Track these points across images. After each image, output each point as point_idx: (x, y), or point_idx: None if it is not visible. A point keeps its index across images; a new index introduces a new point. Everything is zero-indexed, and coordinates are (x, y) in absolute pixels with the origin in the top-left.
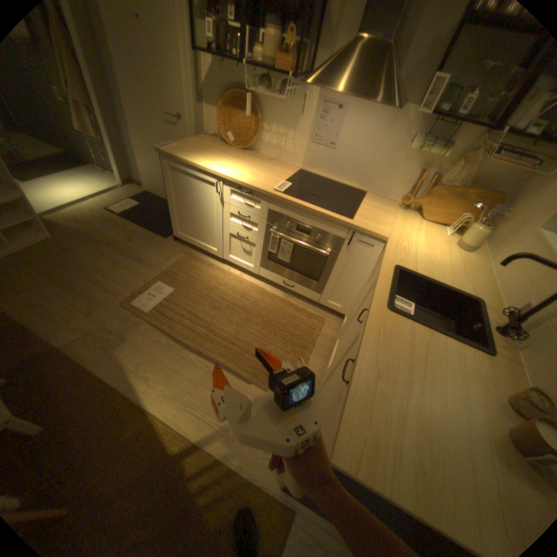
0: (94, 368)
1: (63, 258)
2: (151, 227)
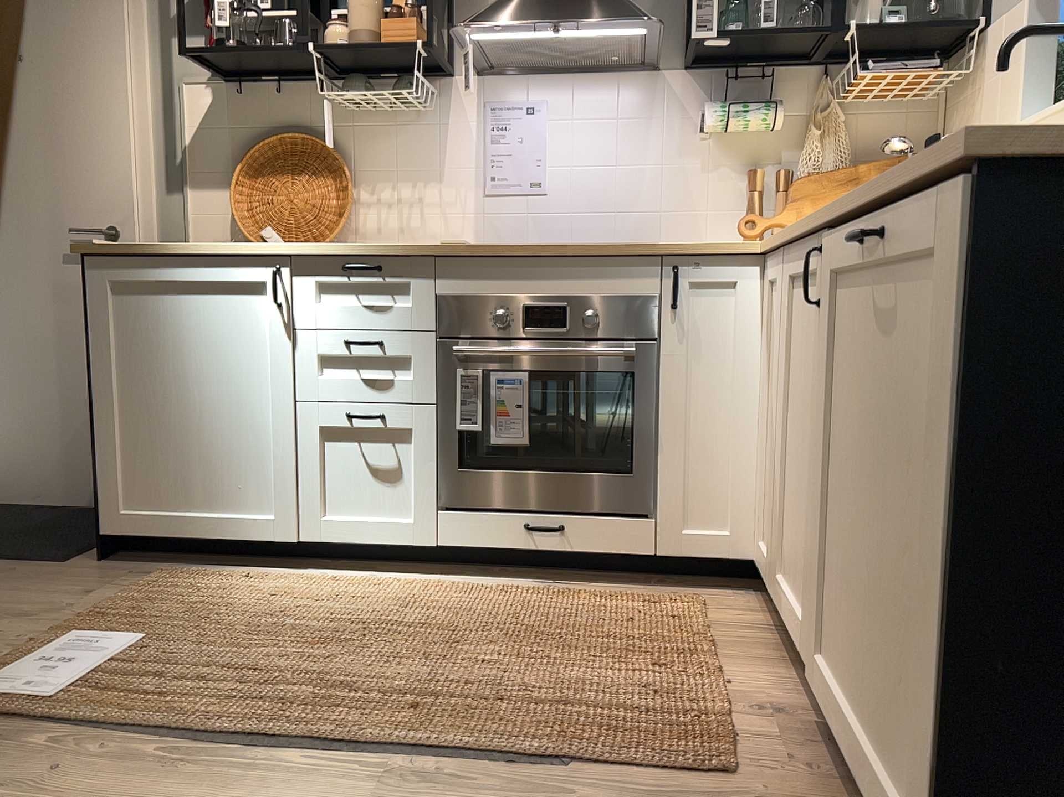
0: None
1: None
2: (1, 551)
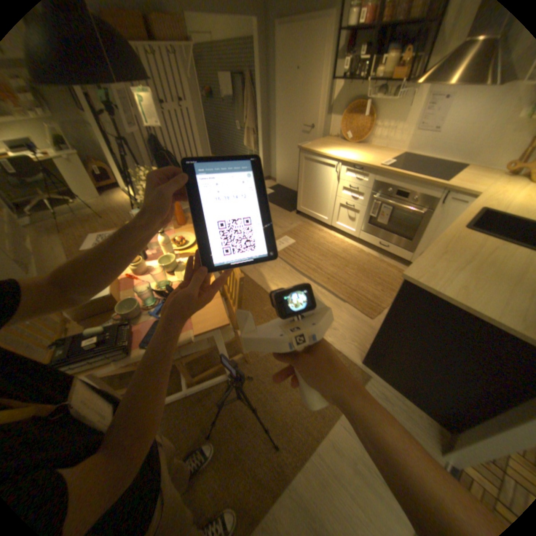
0: (248, 273)
1: None
2: (281, 205)
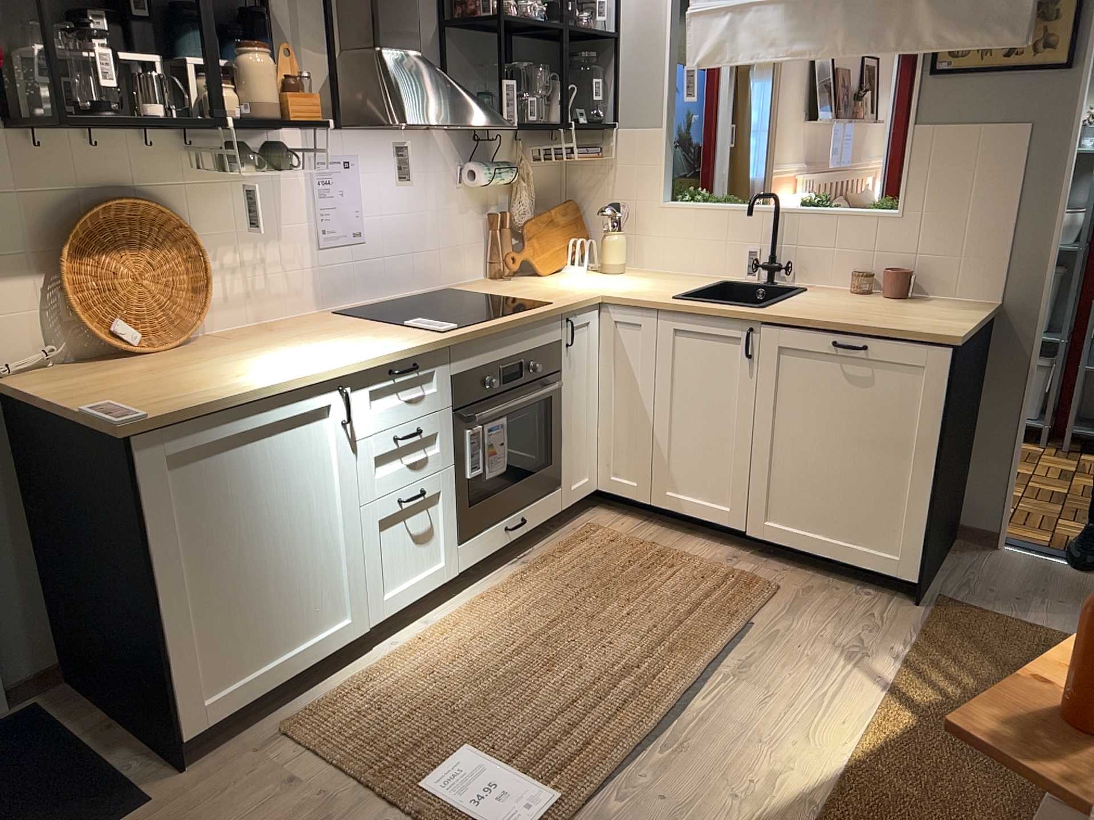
0: None
1: None
2: None
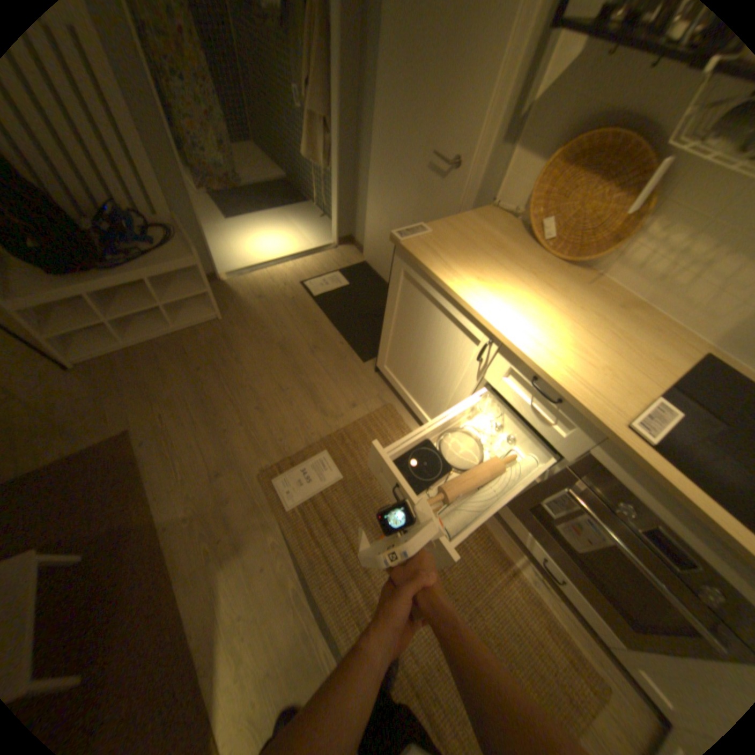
0: (182, 591)
1: (223, 357)
2: (351, 333)
